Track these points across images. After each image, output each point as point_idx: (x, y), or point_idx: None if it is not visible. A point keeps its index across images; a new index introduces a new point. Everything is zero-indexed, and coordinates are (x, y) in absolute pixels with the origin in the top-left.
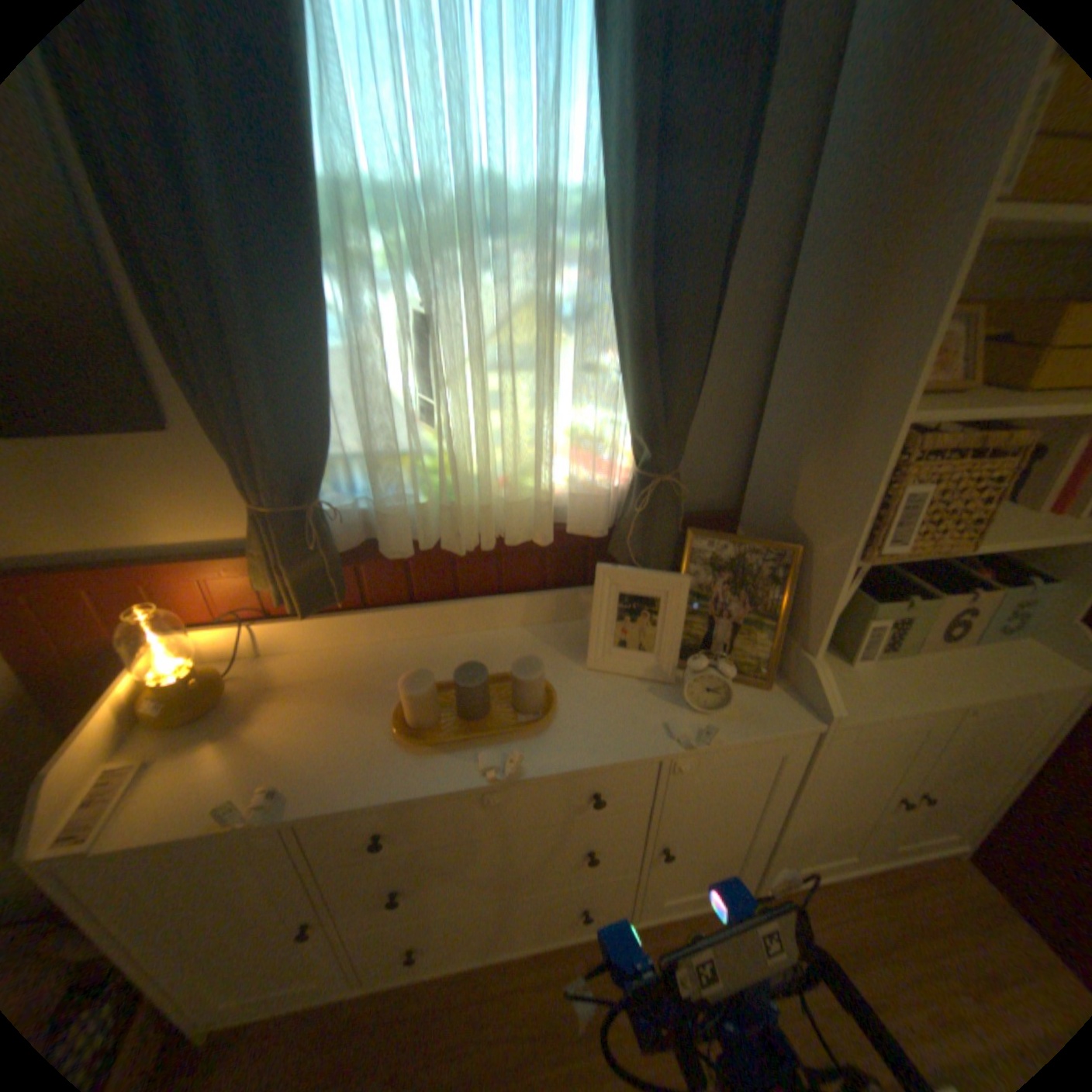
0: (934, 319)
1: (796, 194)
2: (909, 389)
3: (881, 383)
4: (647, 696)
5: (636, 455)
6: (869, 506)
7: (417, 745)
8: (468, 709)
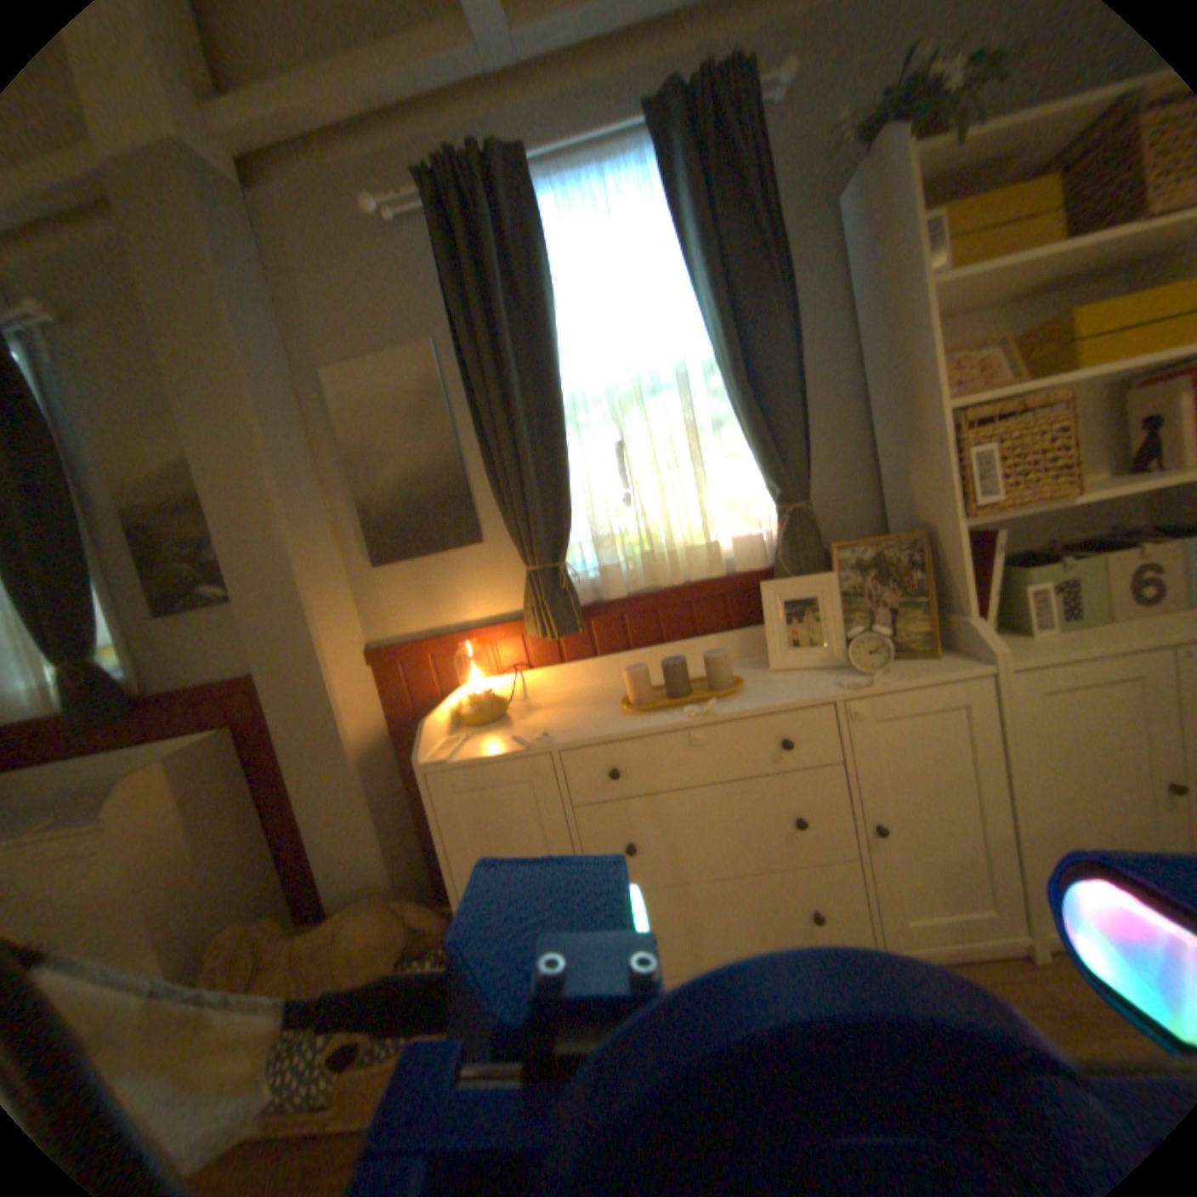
0: (932, 344)
1: (846, 321)
2: (938, 388)
3: (925, 394)
4: (823, 676)
5: (774, 501)
6: (951, 474)
7: (638, 708)
8: (675, 690)
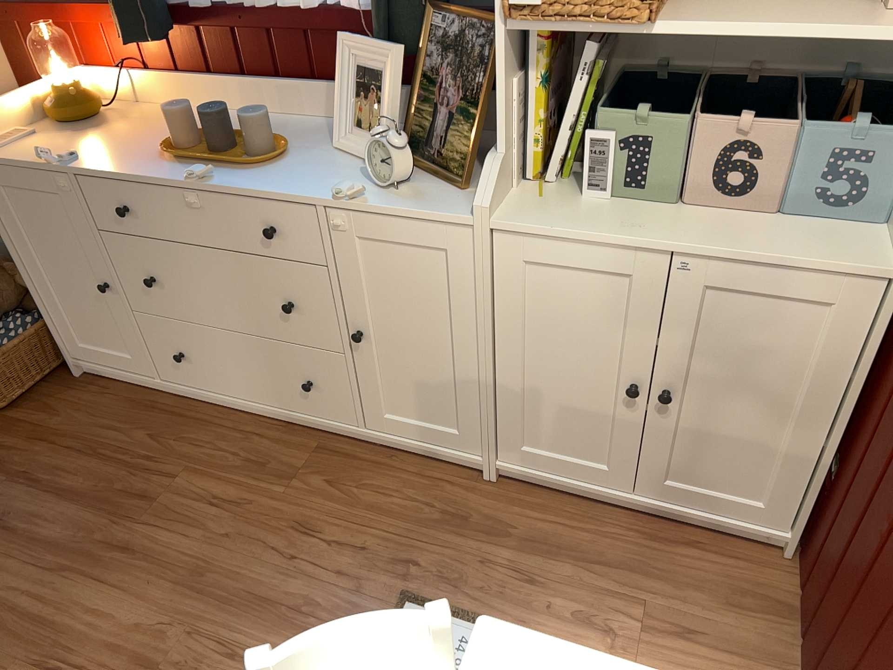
0: None
1: None
2: None
3: None
4: (358, 175)
5: None
6: None
7: (172, 157)
8: (218, 146)
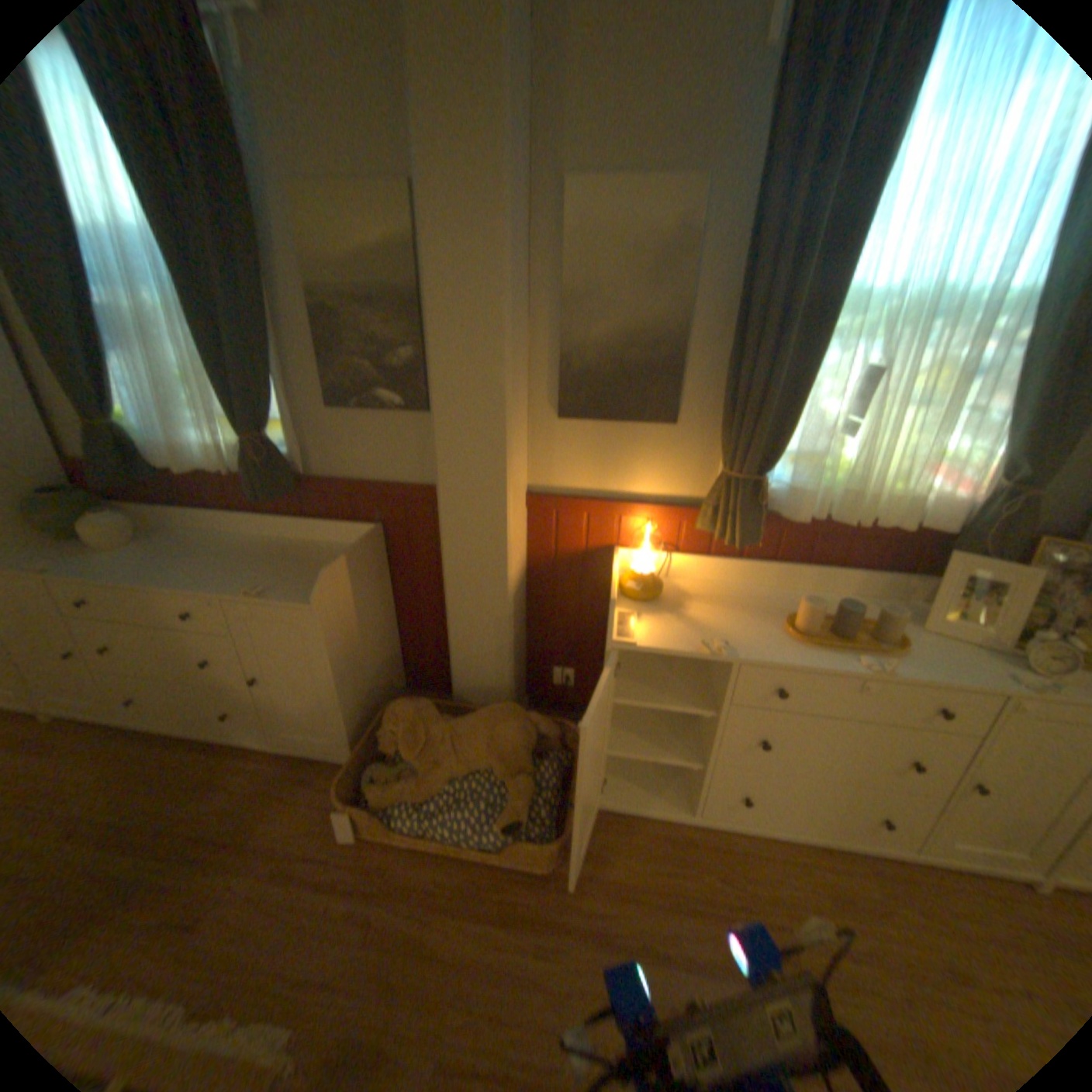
0: None
1: None
2: None
3: None
4: (985, 657)
5: (1005, 474)
6: None
7: (811, 641)
8: (843, 630)
